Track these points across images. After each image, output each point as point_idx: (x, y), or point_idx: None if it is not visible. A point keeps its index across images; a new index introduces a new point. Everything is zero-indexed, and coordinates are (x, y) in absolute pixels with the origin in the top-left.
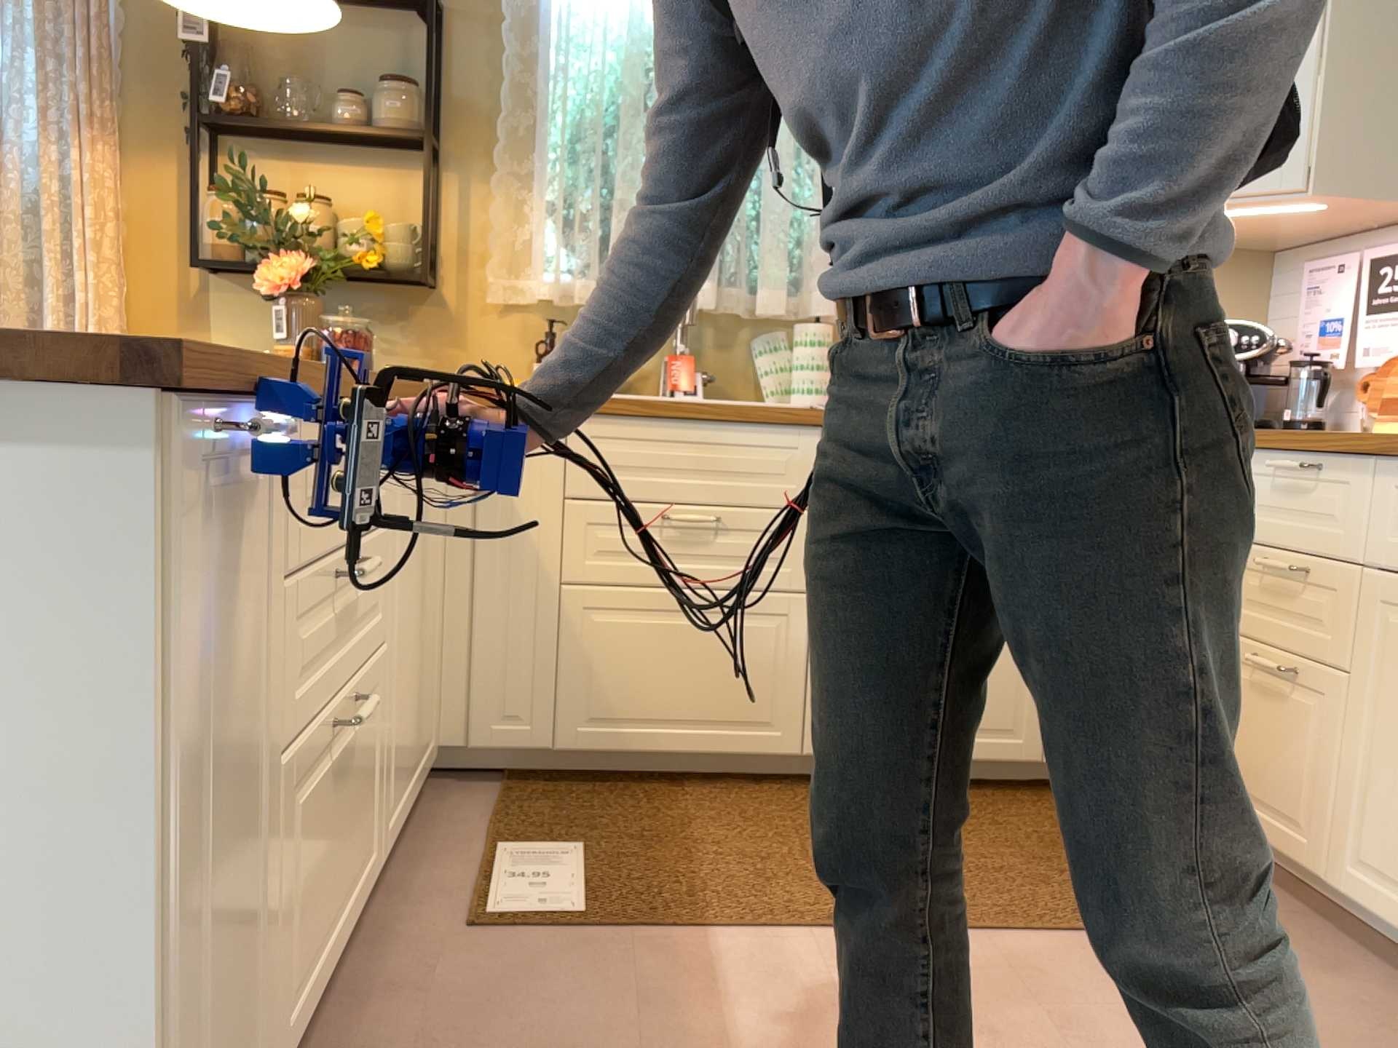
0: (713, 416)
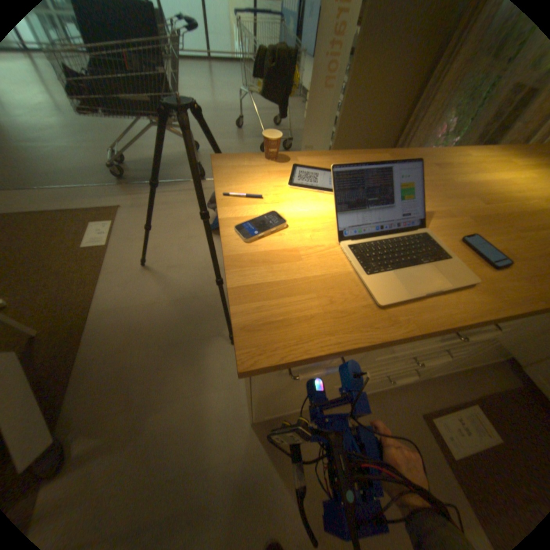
0: None
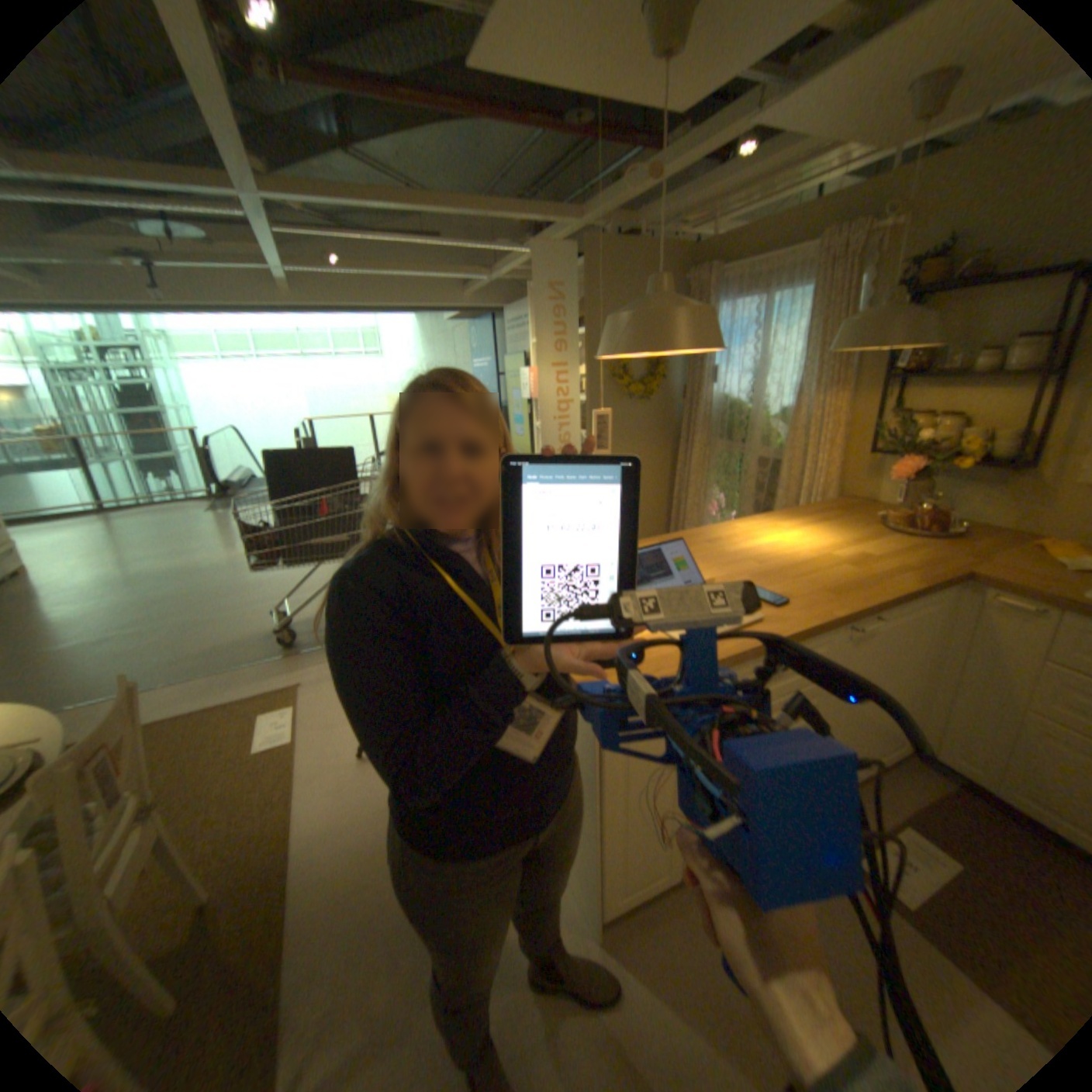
0: None
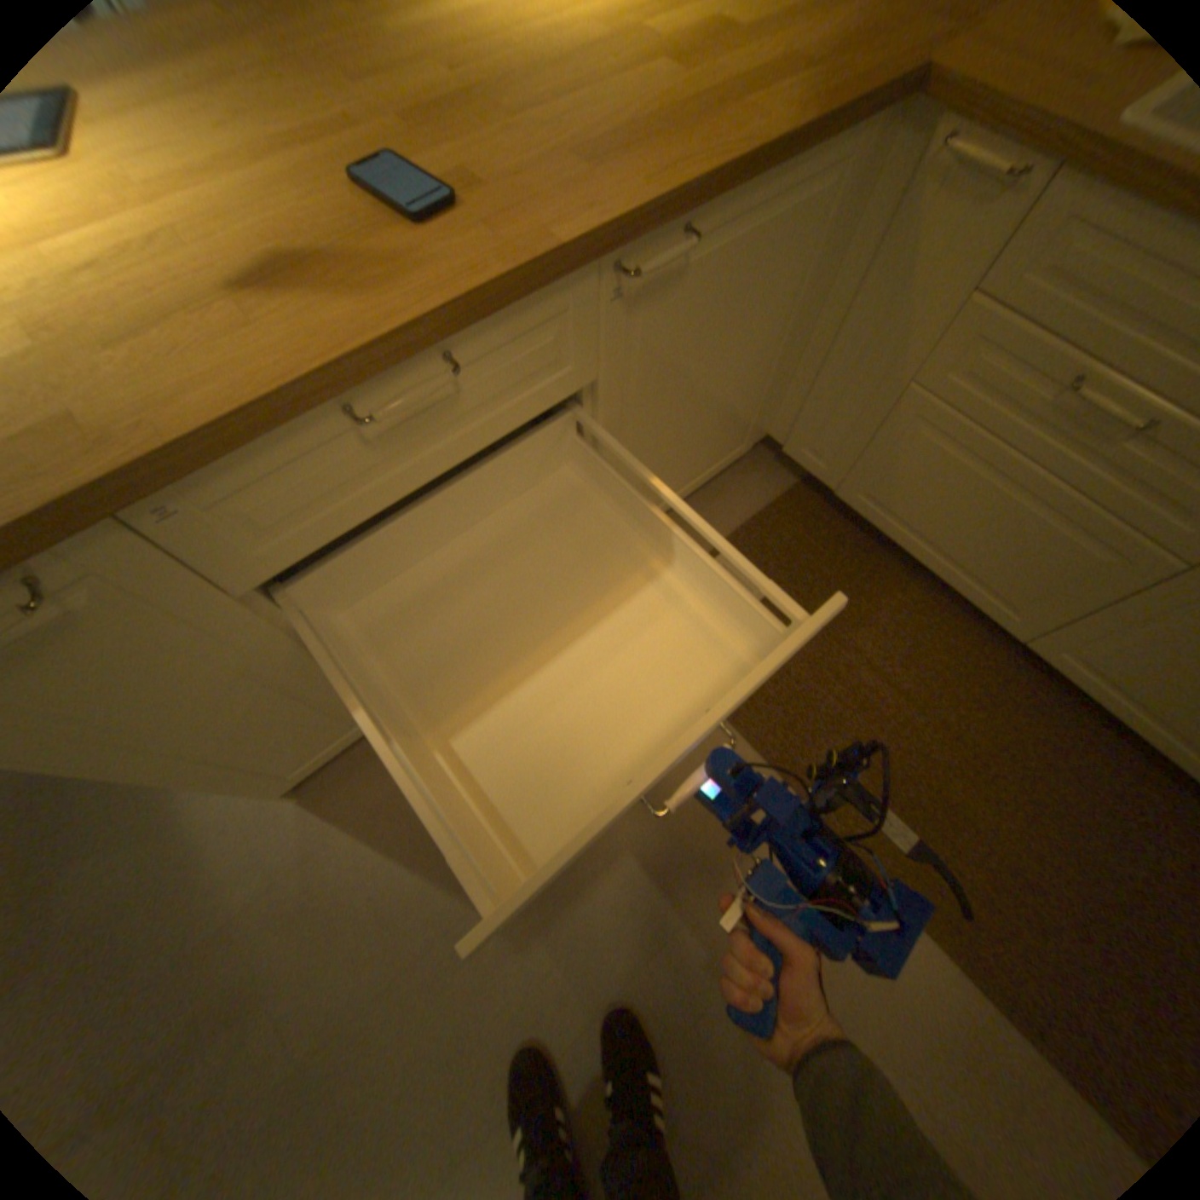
0: None
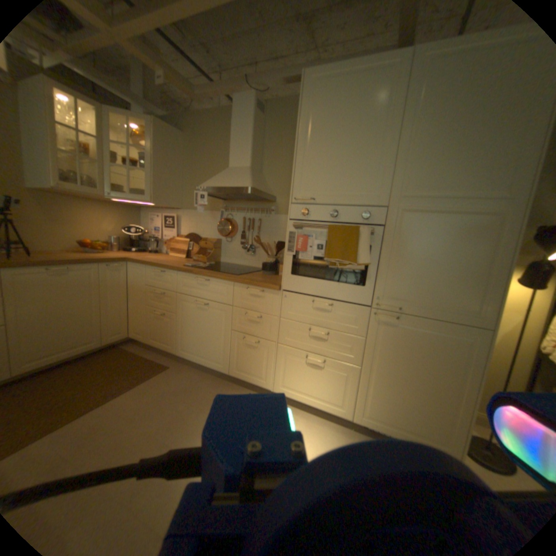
0: None
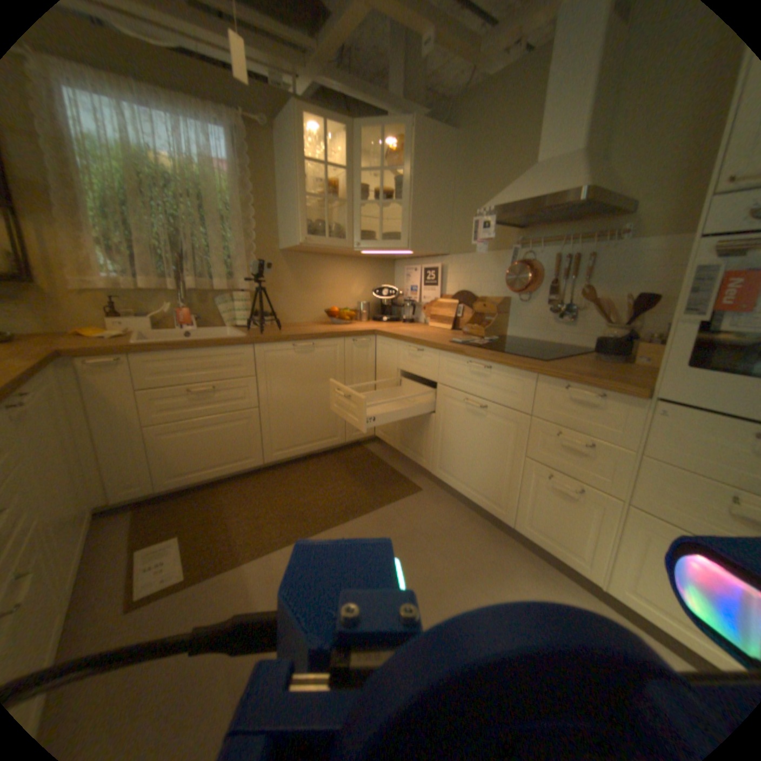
0: (202, 347)
